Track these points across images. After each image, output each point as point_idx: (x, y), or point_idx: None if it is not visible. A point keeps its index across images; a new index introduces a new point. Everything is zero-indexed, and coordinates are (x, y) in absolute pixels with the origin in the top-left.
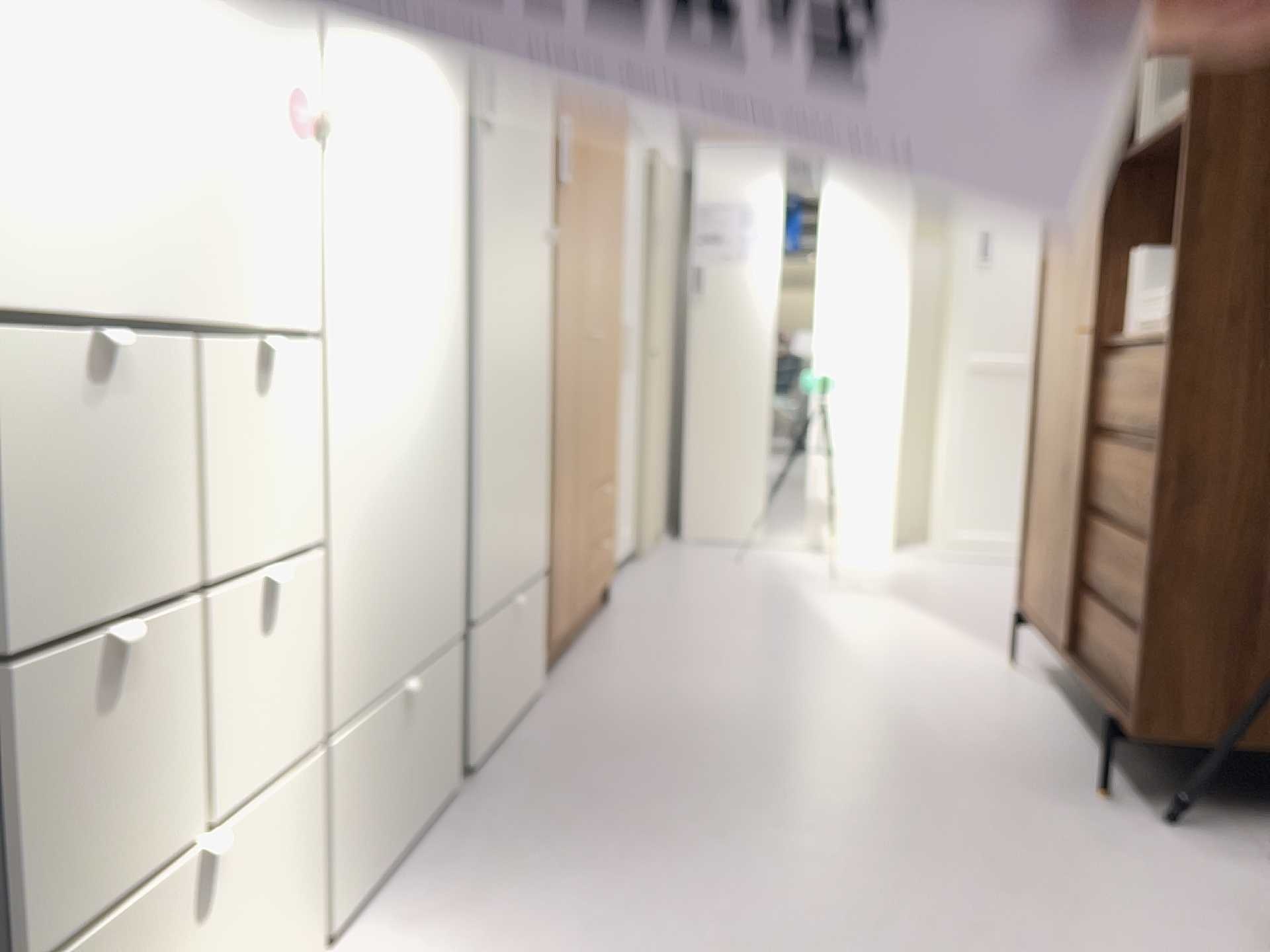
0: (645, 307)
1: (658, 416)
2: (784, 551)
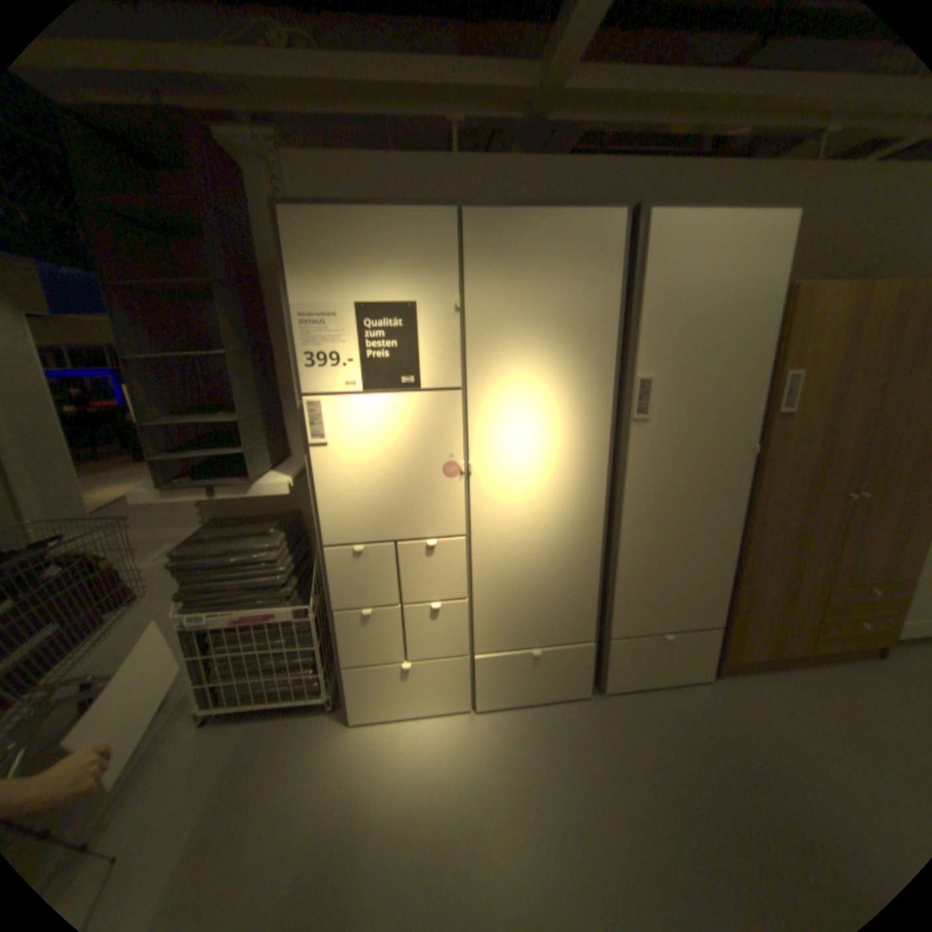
0: None
1: None
2: None
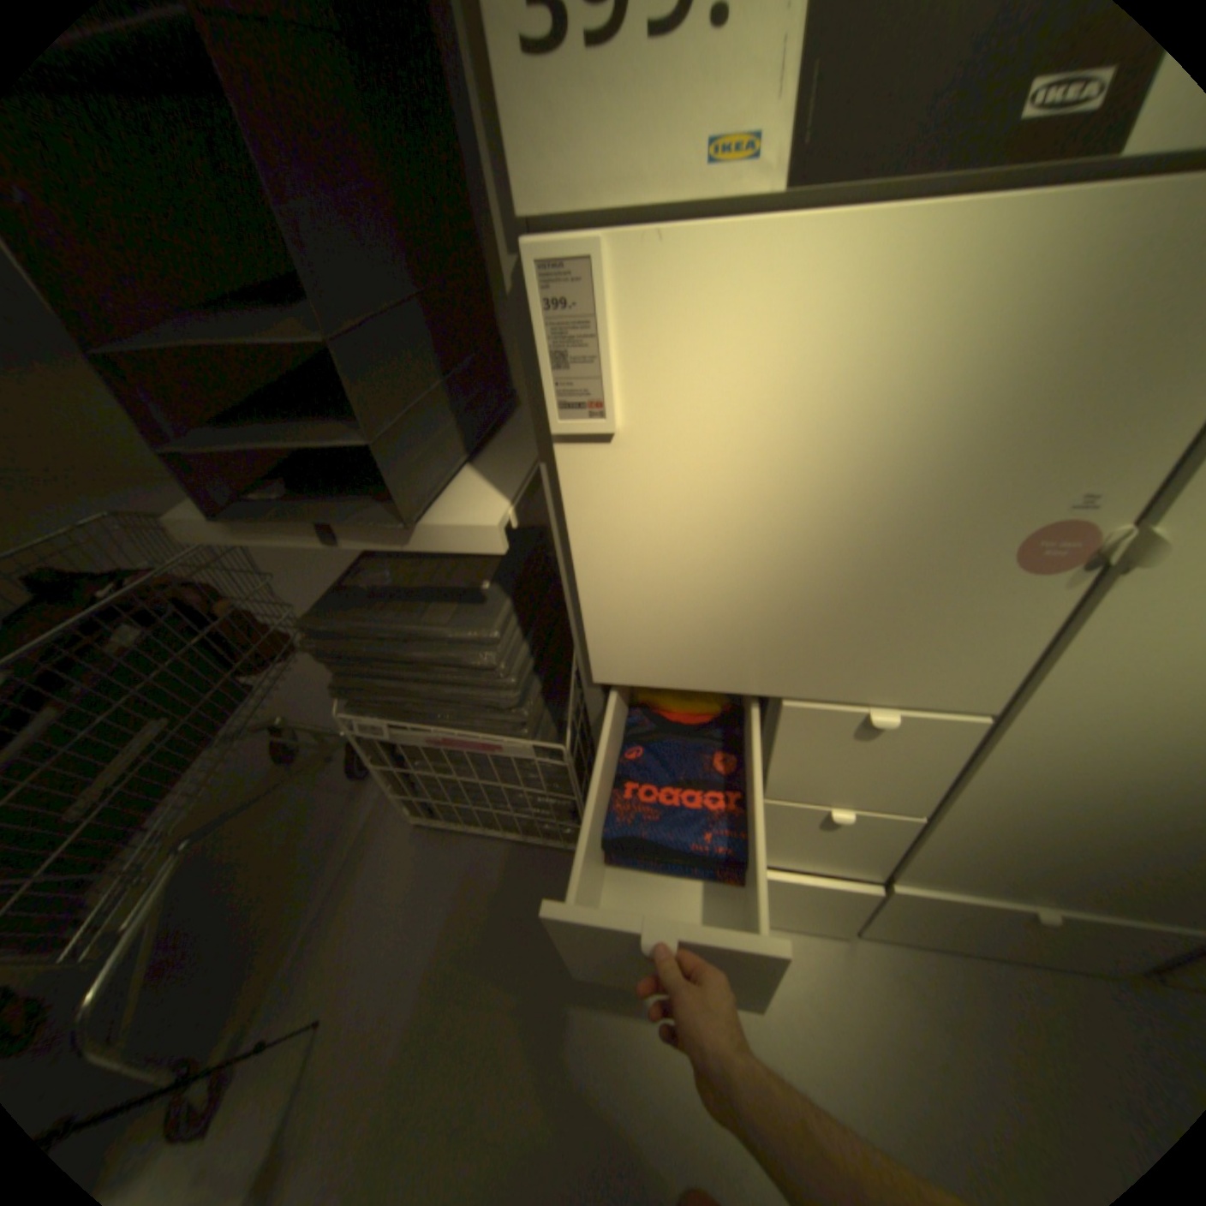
0: None
1: None
2: None
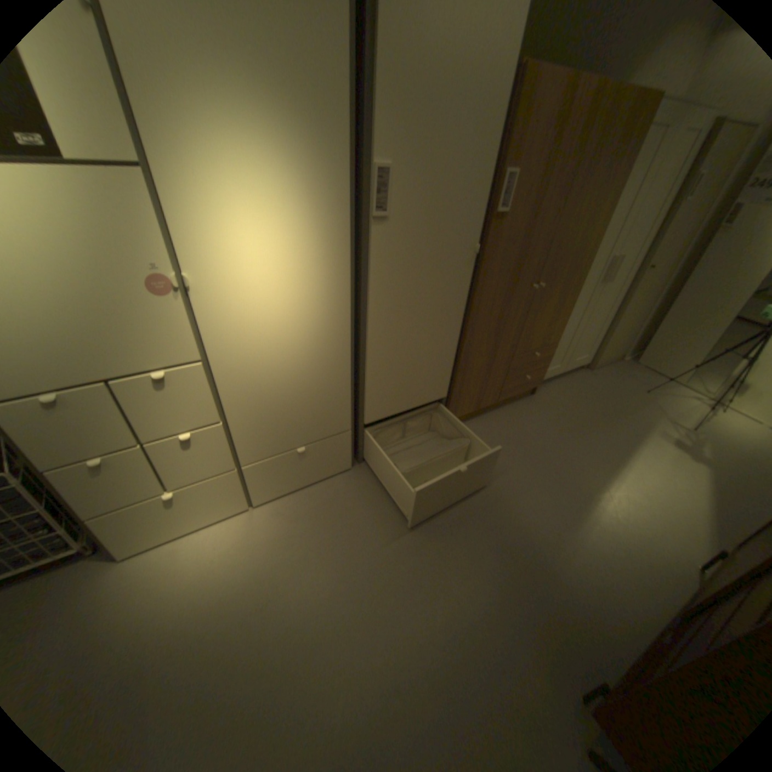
0: (657, 238)
1: (645, 300)
2: (694, 394)
